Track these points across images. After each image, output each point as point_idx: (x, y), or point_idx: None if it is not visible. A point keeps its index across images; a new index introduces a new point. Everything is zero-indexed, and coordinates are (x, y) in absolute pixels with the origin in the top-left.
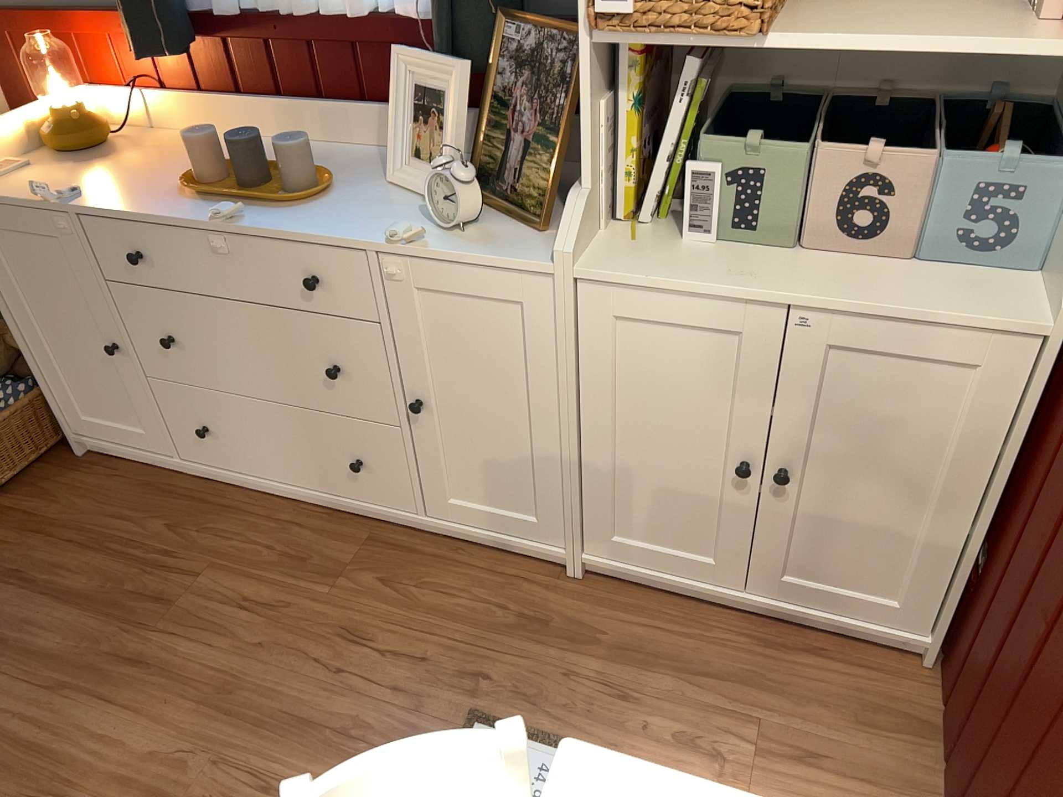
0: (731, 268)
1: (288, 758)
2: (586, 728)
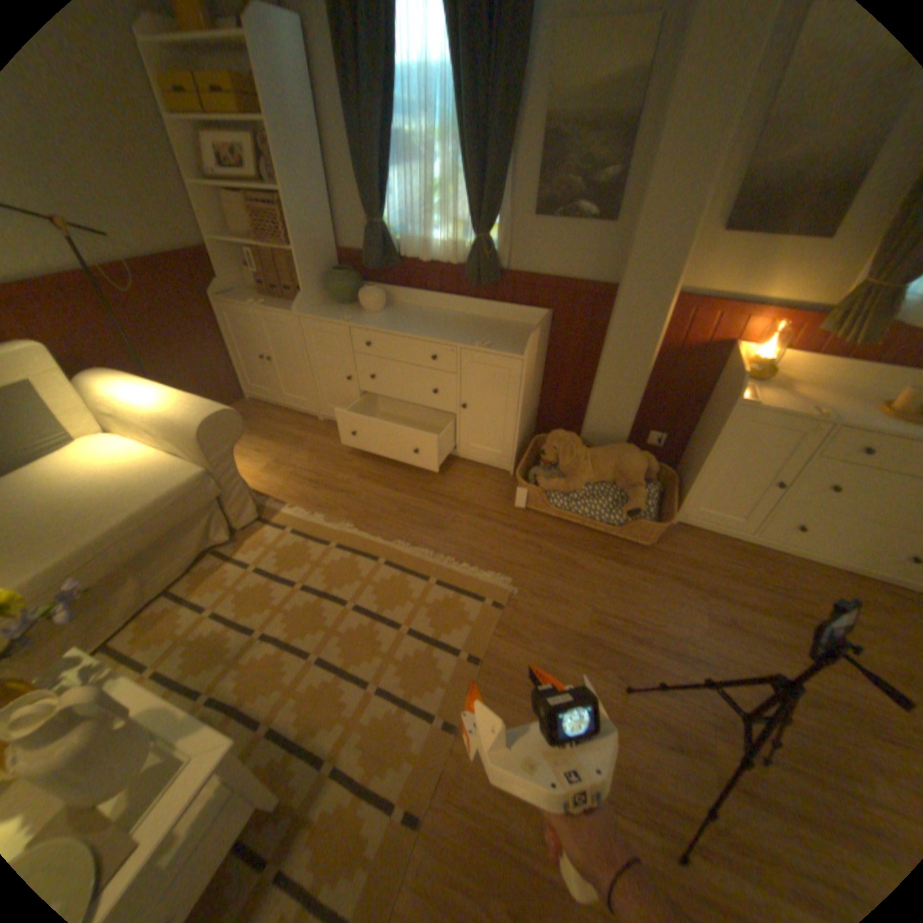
0: None
1: None
2: None
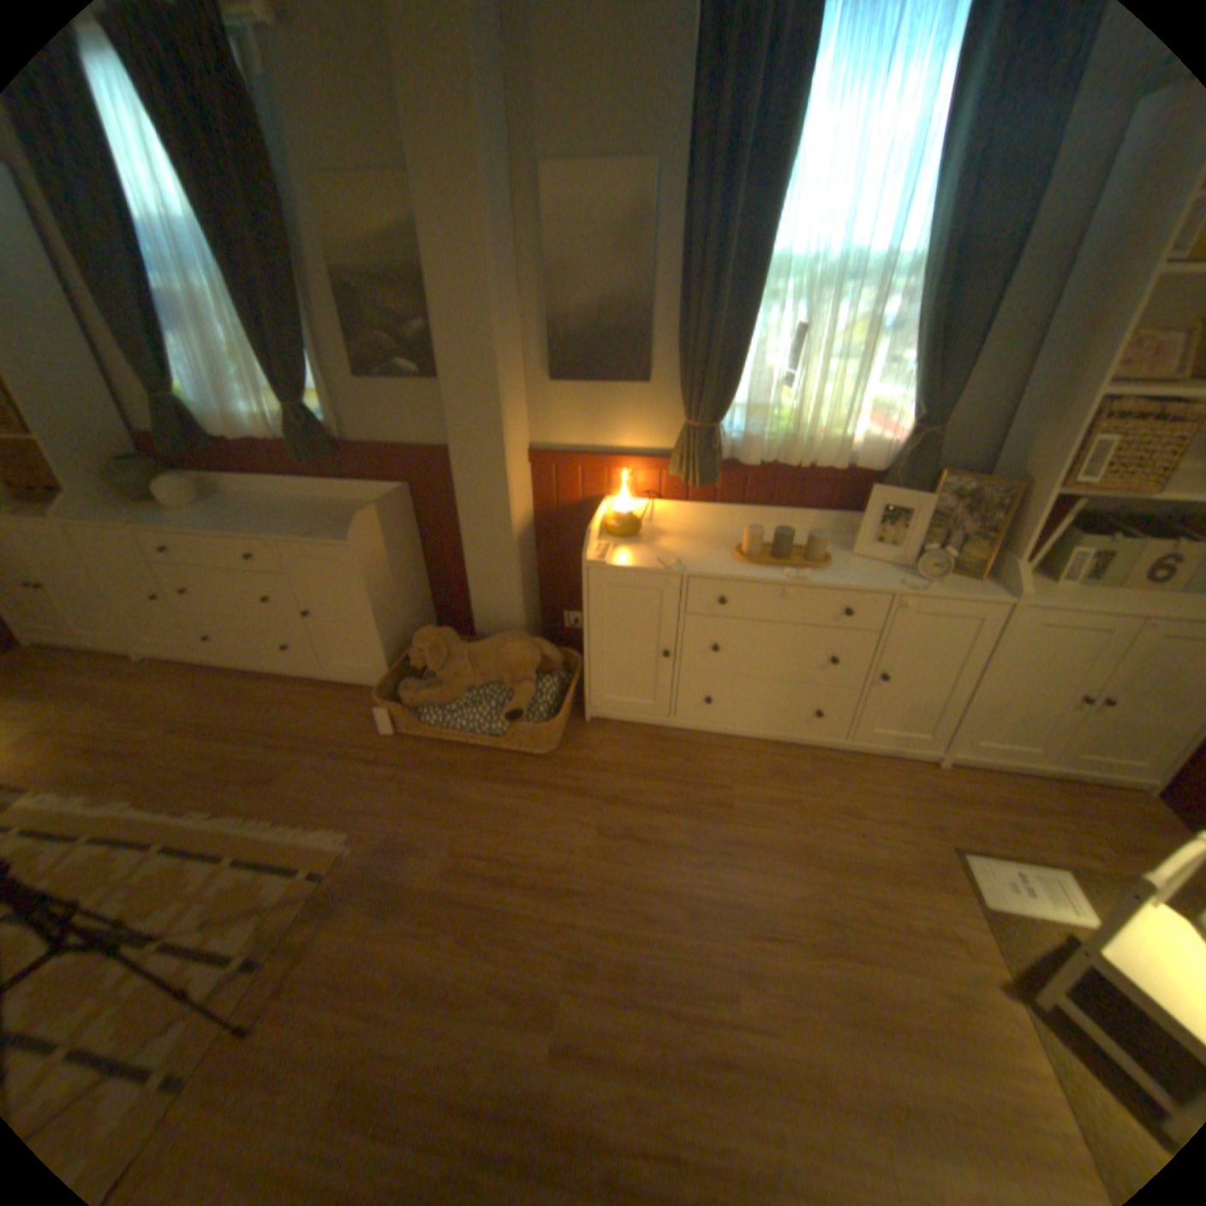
0: (1102, 598)
1: (880, 894)
2: (1023, 855)
